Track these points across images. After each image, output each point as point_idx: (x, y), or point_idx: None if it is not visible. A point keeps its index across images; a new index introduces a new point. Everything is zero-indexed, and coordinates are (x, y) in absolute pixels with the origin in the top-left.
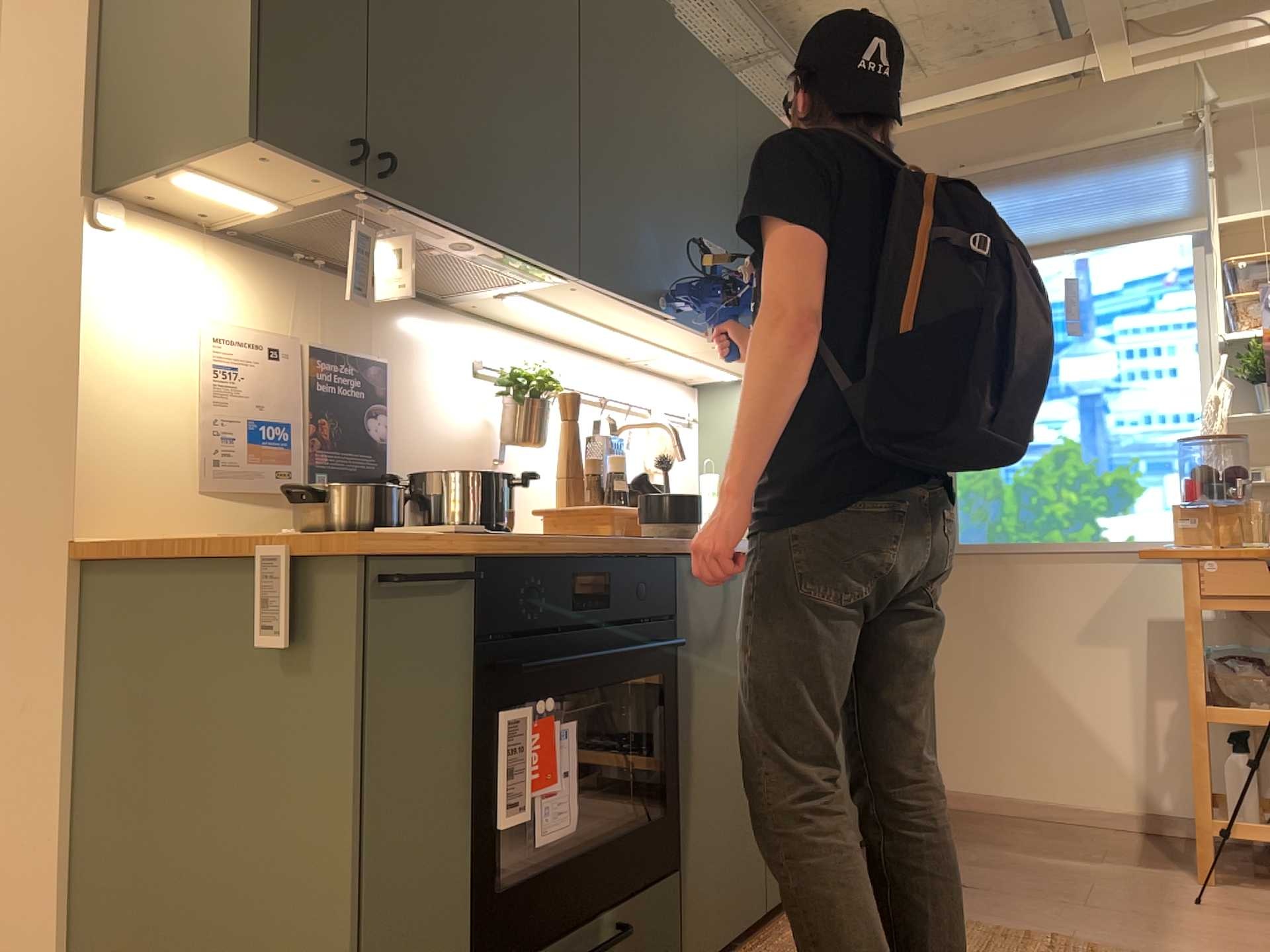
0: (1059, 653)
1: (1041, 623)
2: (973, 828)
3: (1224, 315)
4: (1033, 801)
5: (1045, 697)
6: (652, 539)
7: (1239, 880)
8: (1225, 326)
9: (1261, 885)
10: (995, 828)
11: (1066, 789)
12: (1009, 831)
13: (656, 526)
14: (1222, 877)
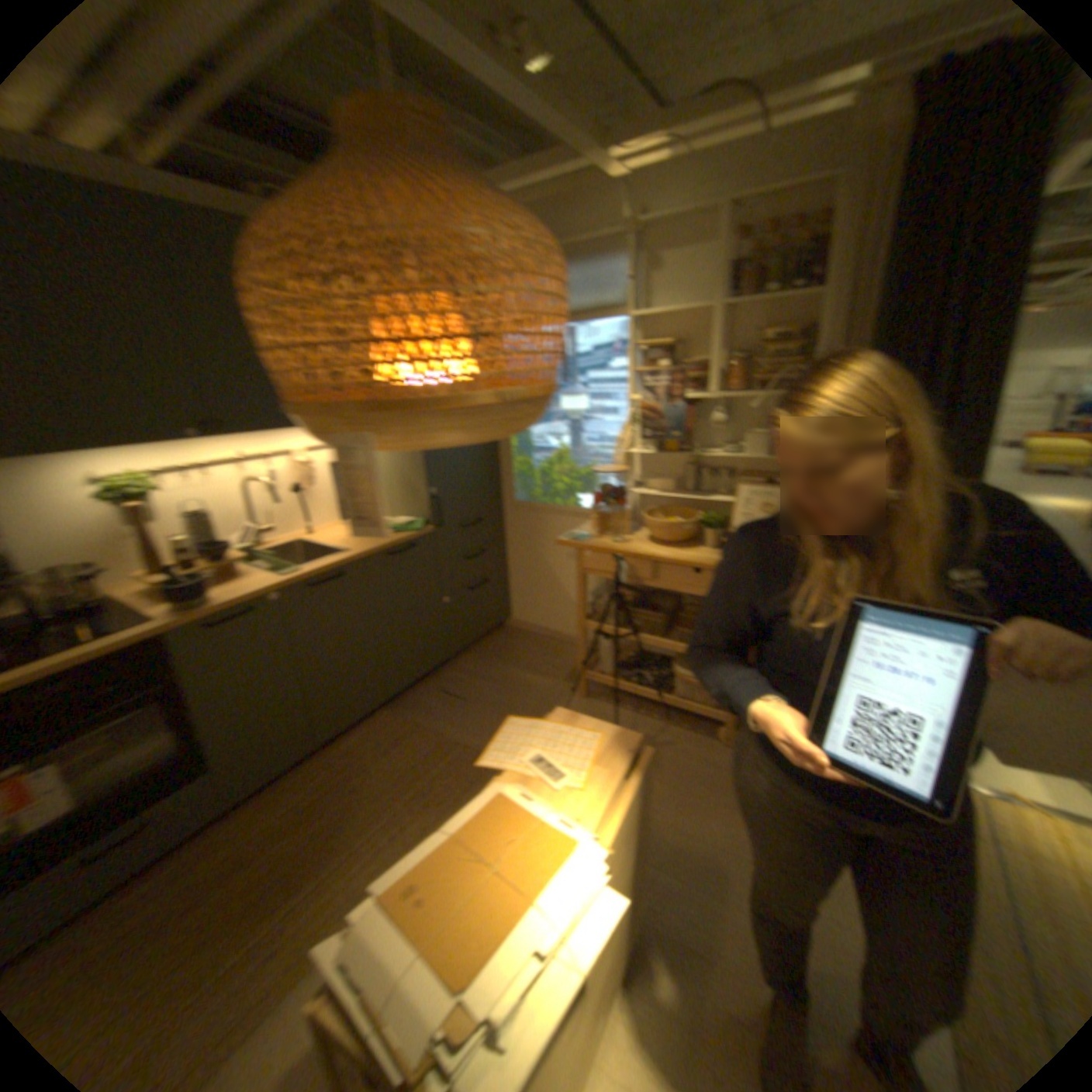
0: (557, 564)
1: (550, 547)
2: (509, 648)
3: (642, 375)
4: (546, 630)
5: (551, 584)
6: (137, 627)
7: (599, 694)
8: (640, 384)
9: (606, 698)
10: (520, 647)
11: (560, 627)
12: (525, 650)
13: (157, 608)
14: (593, 691)
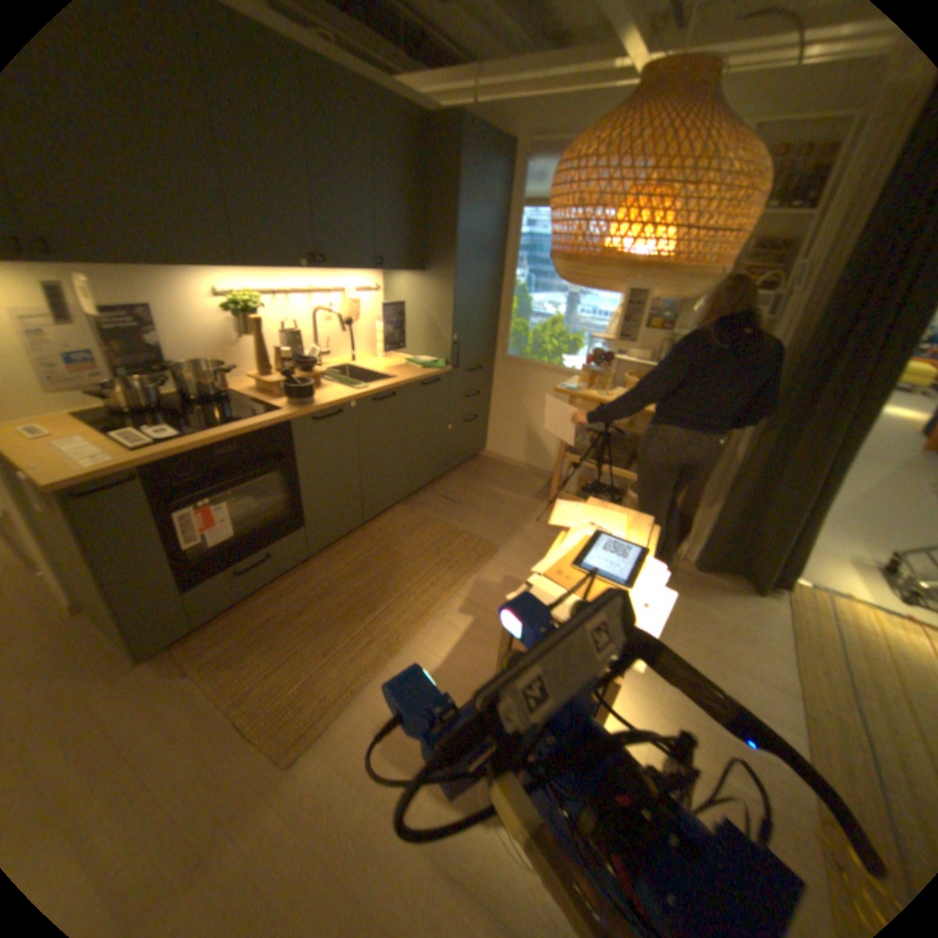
0: (536, 410)
1: (531, 397)
2: (487, 472)
3: None
4: (515, 462)
5: (527, 426)
6: (278, 413)
7: None
8: None
9: None
10: (495, 472)
11: (528, 460)
12: (500, 474)
13: (287, 400)
14: None
